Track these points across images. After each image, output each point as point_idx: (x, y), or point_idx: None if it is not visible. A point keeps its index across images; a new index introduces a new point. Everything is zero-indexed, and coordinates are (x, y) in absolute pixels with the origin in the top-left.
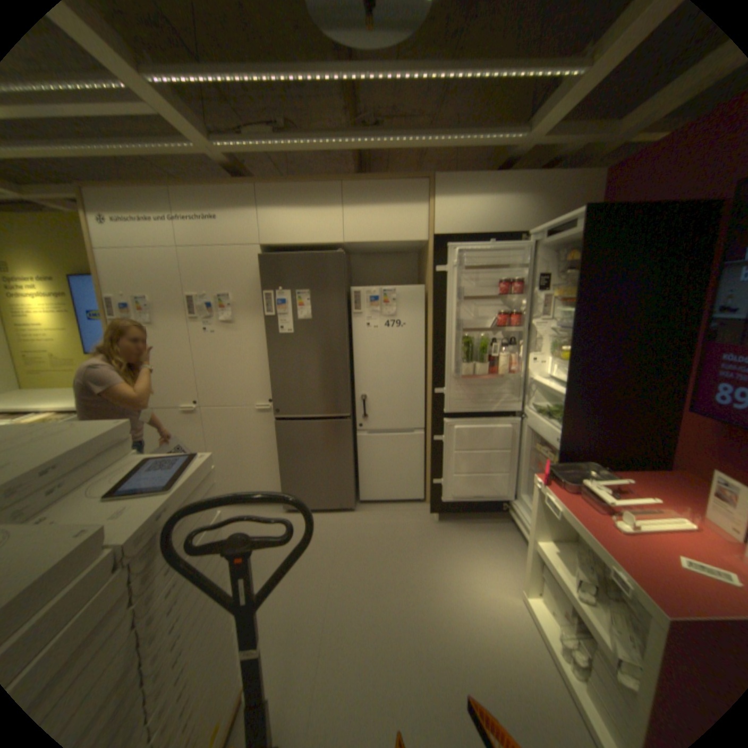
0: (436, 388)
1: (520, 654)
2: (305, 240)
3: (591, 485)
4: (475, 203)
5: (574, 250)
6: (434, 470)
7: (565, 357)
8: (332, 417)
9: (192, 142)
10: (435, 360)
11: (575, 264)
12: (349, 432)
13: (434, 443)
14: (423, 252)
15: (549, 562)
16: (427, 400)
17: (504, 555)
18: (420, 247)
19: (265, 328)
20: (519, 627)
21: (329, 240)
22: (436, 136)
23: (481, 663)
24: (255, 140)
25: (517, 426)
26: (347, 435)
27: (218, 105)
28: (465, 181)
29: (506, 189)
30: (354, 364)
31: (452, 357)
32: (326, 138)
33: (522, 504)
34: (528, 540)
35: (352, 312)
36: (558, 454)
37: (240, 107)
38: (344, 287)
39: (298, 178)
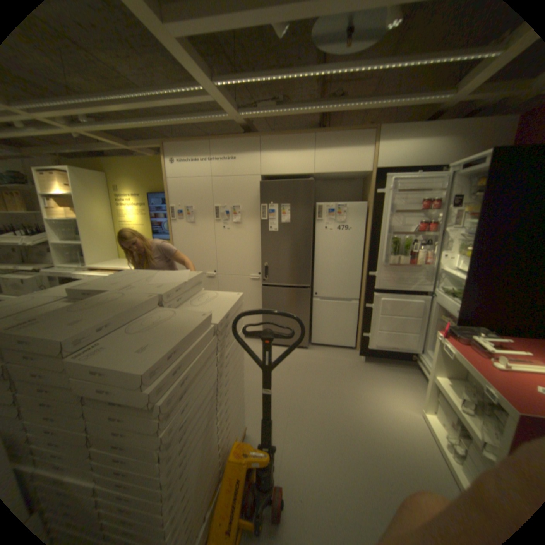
0: (370, 272)
1: (417, 444)
2: (289, 172)
3: (479, 340)
4: (409, 145)
5: (483, 178)
6: (365, 327)
7: (469, 255)
8: (297, 287)
9: (228, 114)
10: (371, 253)
11: (483, 189)
12: (308, 297)
13: (365, 310)
14: (367, 179)
15: (444, 392)
16: (362, 280)
17: (411, 388)
18: (366, 176)
19: (259, 228)
20: (418, 430)
21: (304, 172)
22: (384, 101)
23: (389, 444)
24: (265, 111)
25: (428, 302)
26: (307, 299)
27: (243, 89)
28: (403, 130)
29: (433, 134)
30: (314, 253)
31: (384, 251)
32: (309, 106)
33: (427, 357)
34: (430, 380)
35: (316, 219)
36: (458, 323)
37: (256, 90)
38: (312, 203)
39: (287, 133)
